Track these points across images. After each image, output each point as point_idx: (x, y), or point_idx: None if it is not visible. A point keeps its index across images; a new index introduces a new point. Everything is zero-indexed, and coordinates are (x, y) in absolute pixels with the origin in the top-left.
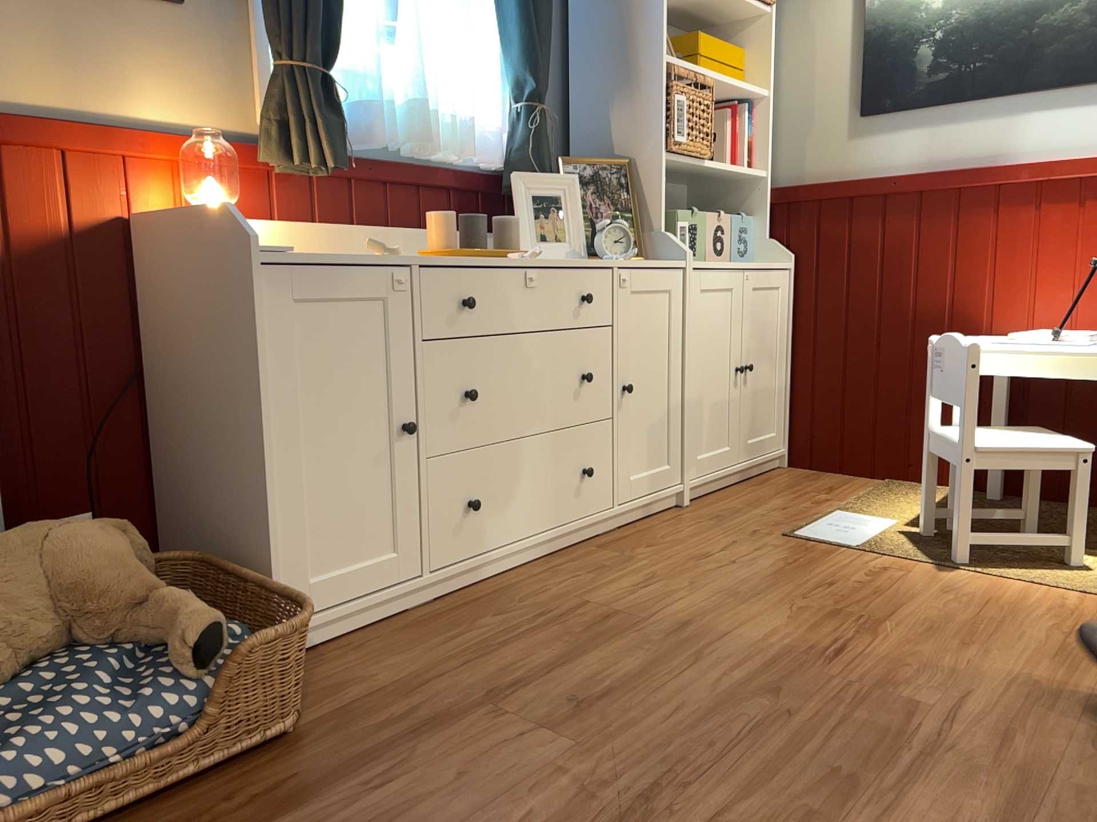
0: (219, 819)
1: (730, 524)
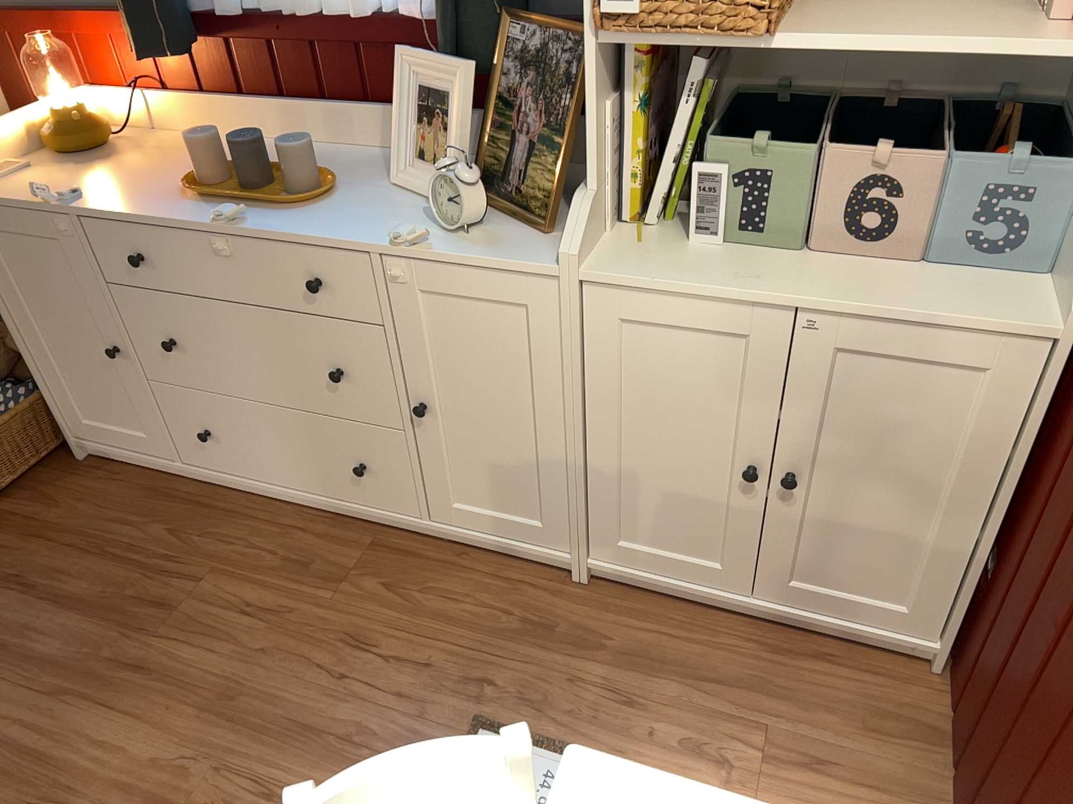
0: None
1: (513, 644)
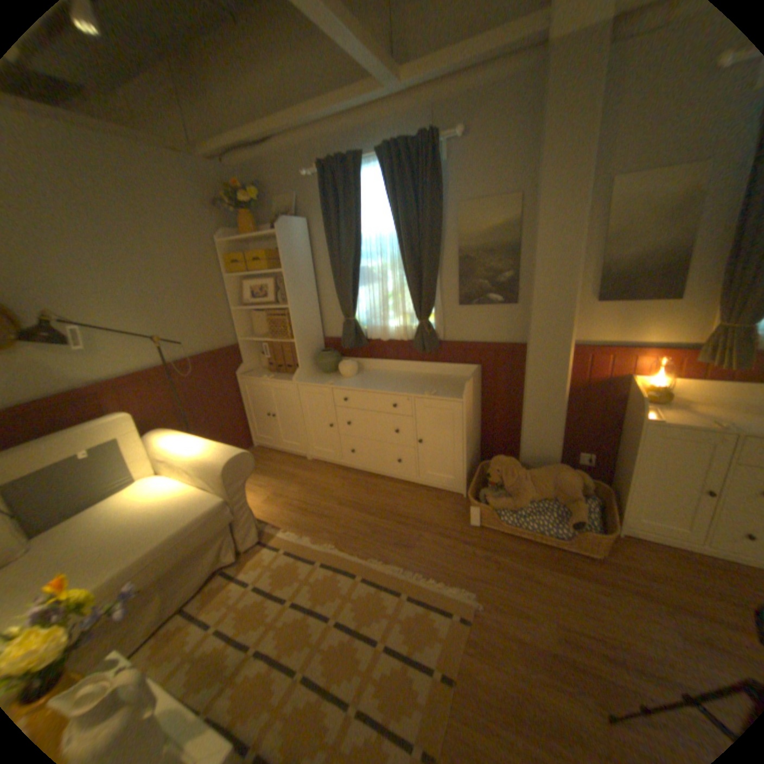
0: (565, 565)
1: None
